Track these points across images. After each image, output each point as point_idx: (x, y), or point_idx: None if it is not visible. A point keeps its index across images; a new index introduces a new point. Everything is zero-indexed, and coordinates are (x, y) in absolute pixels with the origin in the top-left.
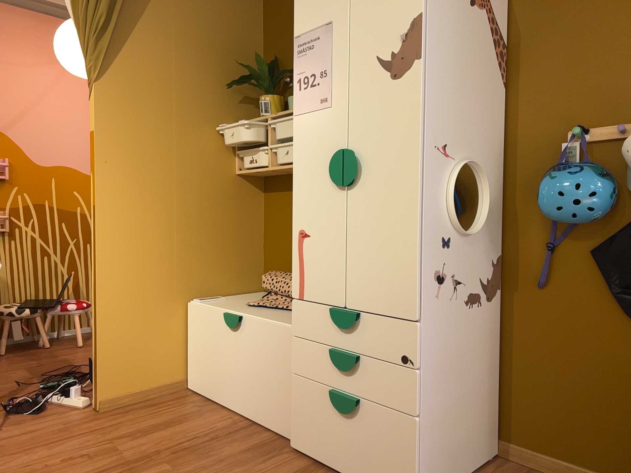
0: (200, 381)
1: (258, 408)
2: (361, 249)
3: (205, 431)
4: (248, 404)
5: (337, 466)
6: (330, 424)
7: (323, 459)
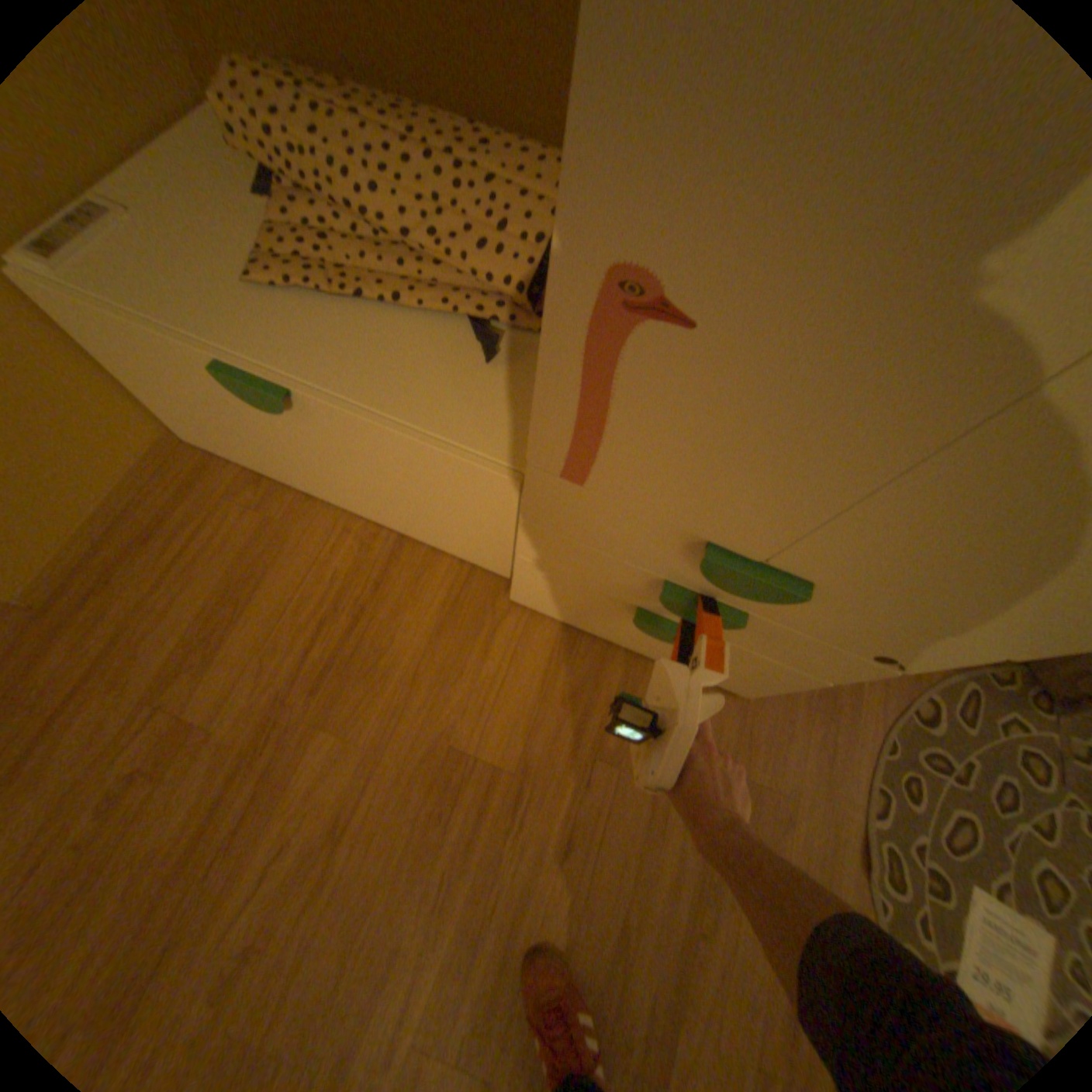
0: (216, 446)
1: (408, 526)
2: (1015, 498)
3: (324, 591)
4: (379, 514)
5: (613, 641)
6: (615, 621)
7: (585, 628)
